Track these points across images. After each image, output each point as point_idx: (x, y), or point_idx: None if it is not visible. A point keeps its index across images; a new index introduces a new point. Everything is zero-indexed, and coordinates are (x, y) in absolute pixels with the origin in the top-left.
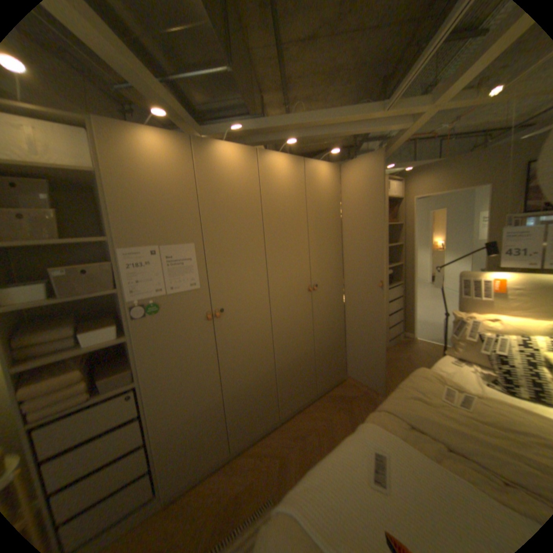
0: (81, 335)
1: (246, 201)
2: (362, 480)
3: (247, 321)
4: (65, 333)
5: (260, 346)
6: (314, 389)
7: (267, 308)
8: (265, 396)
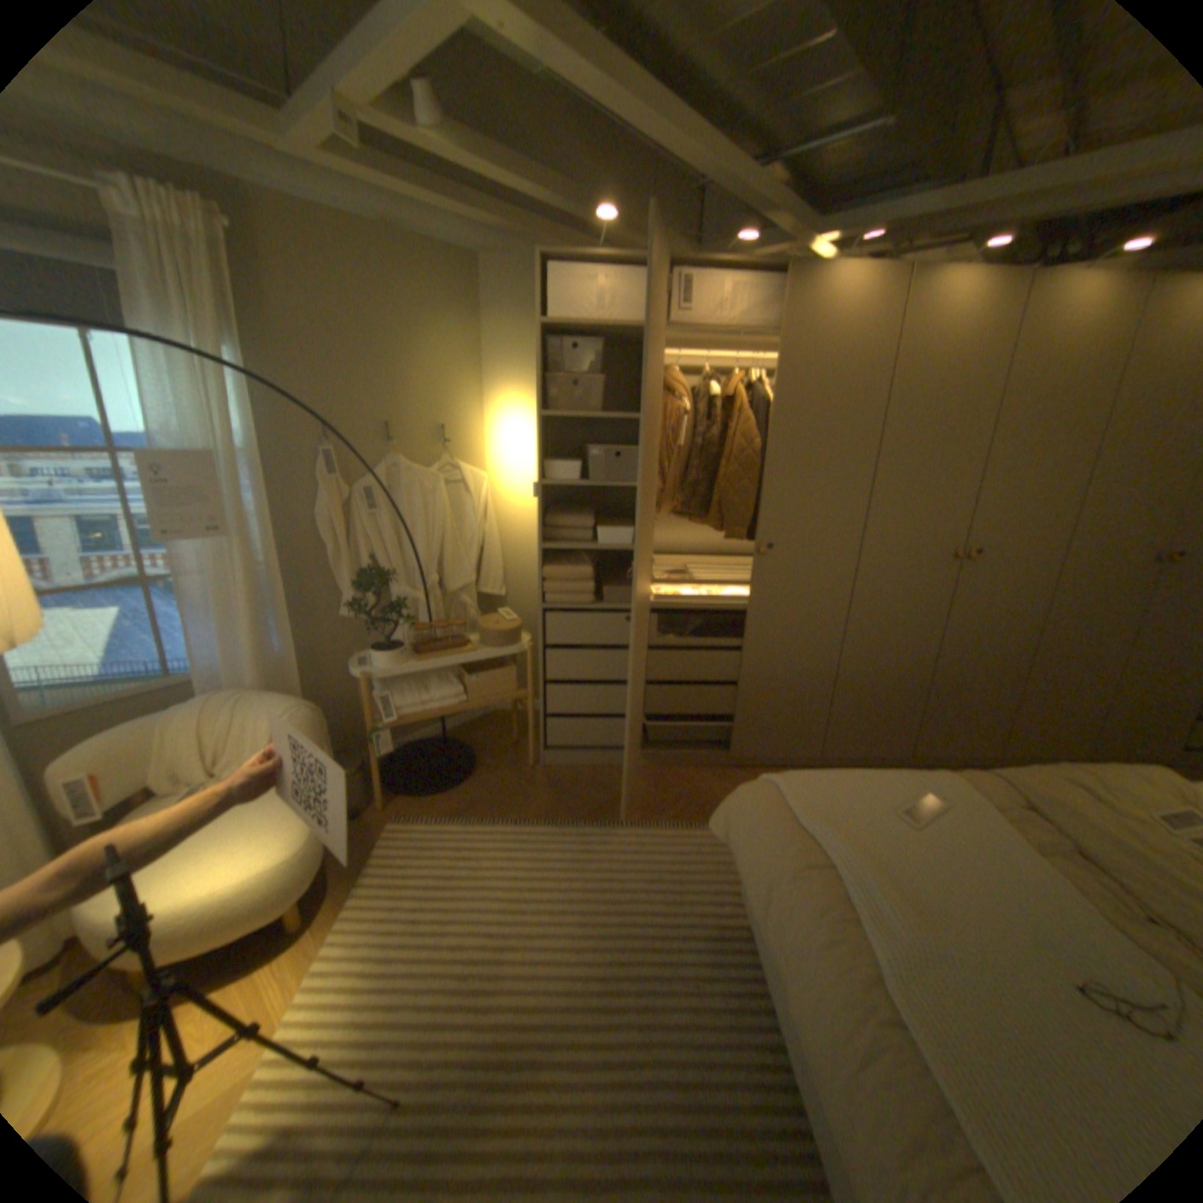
0: (599, 531)
1: (861, 369)
2: (885, 804)
3: (806, 576)
4: (585, 524)
5: (819, 626)
6: (911, 749)
7: (850, 567)
8: (805, 708)
